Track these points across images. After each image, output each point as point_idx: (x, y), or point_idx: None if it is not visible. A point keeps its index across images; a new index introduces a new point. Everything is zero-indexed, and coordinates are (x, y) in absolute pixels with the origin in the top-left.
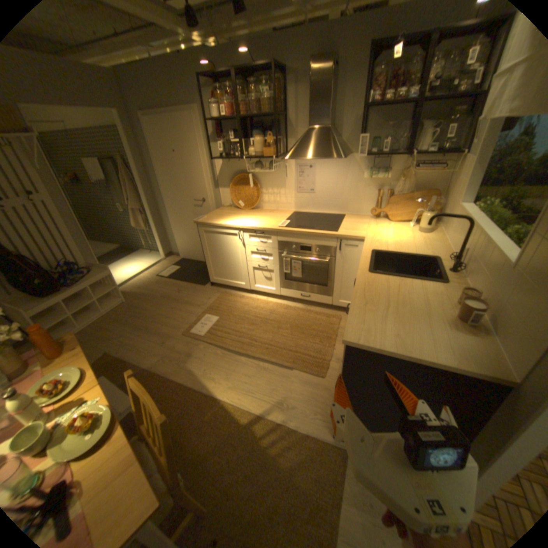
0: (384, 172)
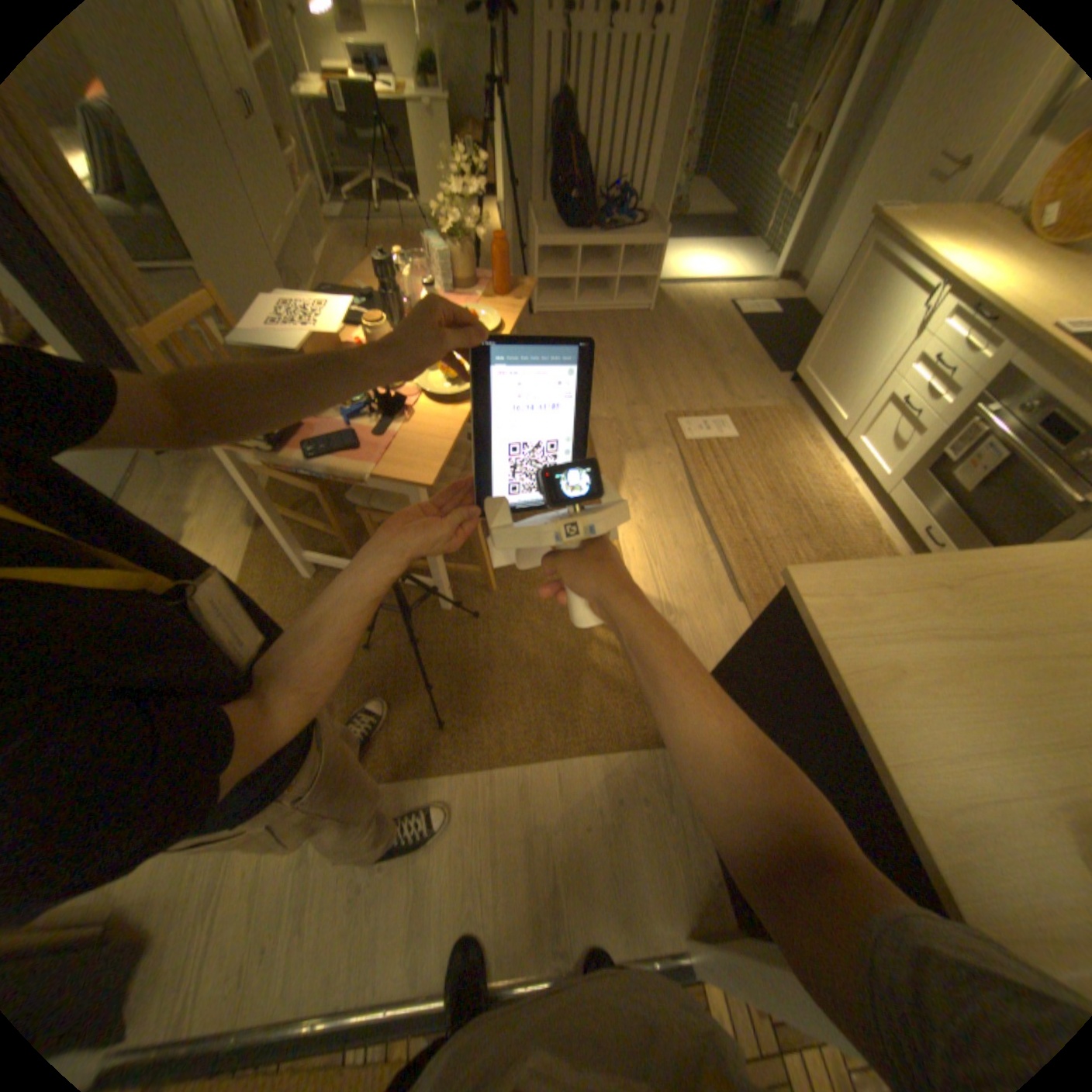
0: None
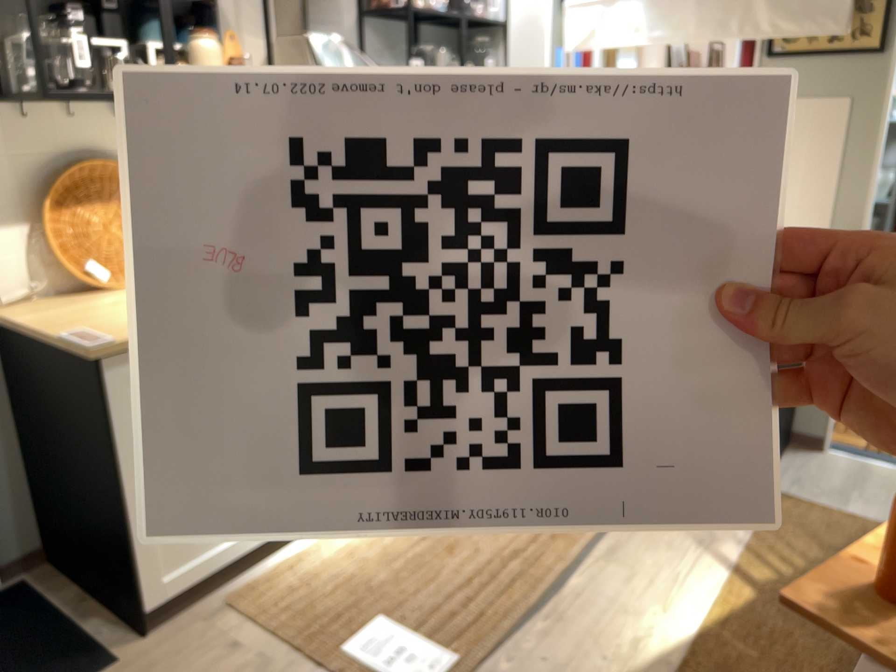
0: None
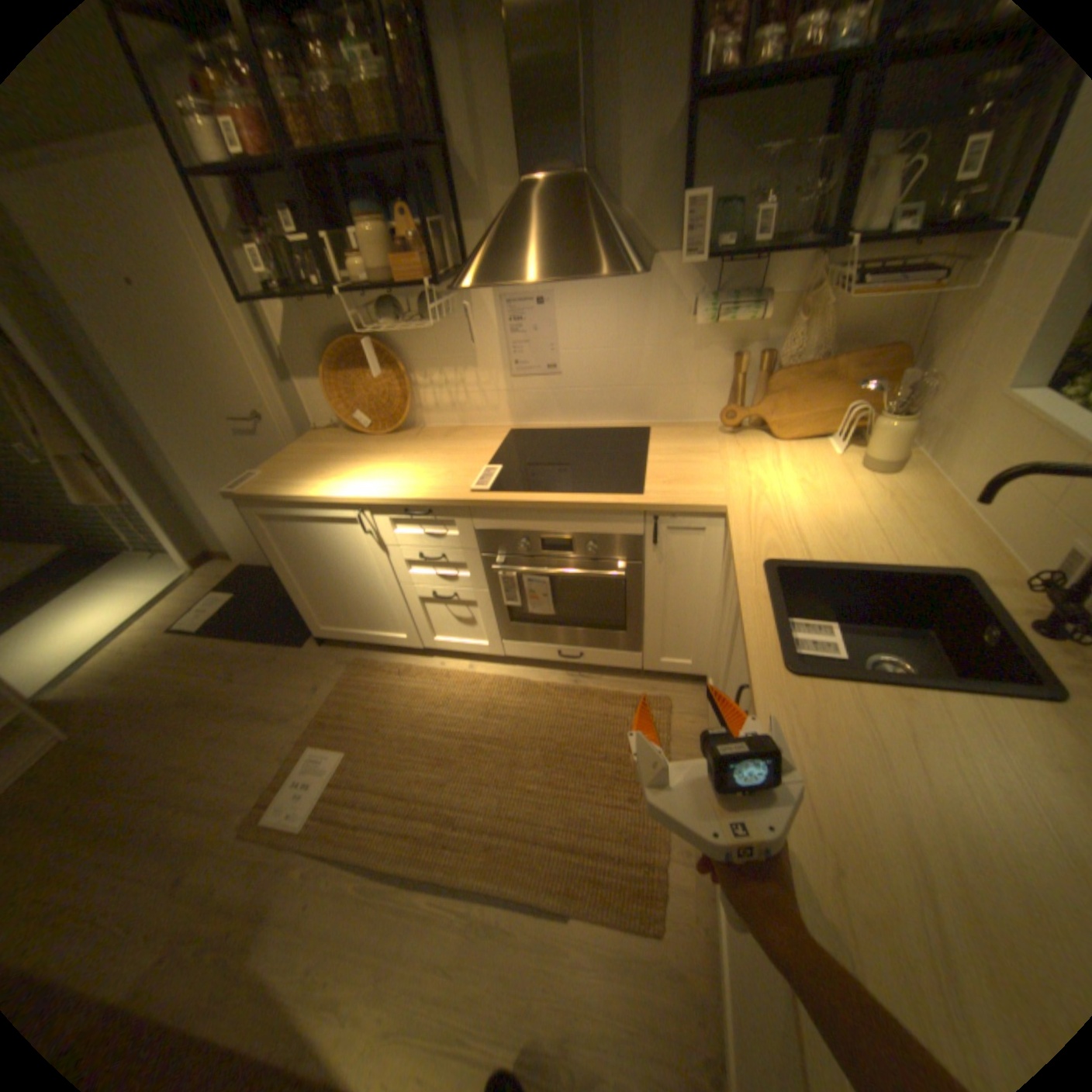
0: (755, 303)
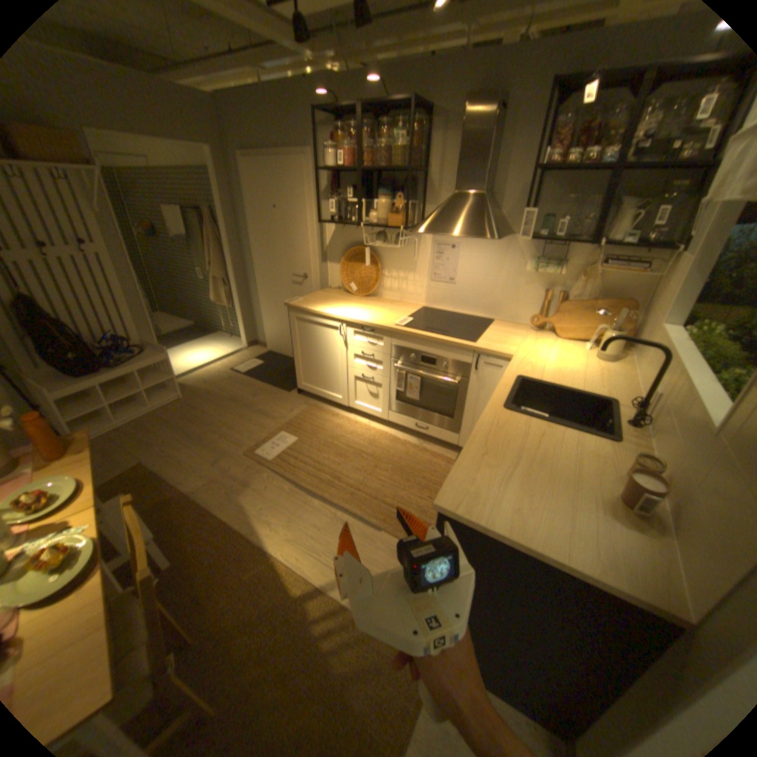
0: (556, 265)
